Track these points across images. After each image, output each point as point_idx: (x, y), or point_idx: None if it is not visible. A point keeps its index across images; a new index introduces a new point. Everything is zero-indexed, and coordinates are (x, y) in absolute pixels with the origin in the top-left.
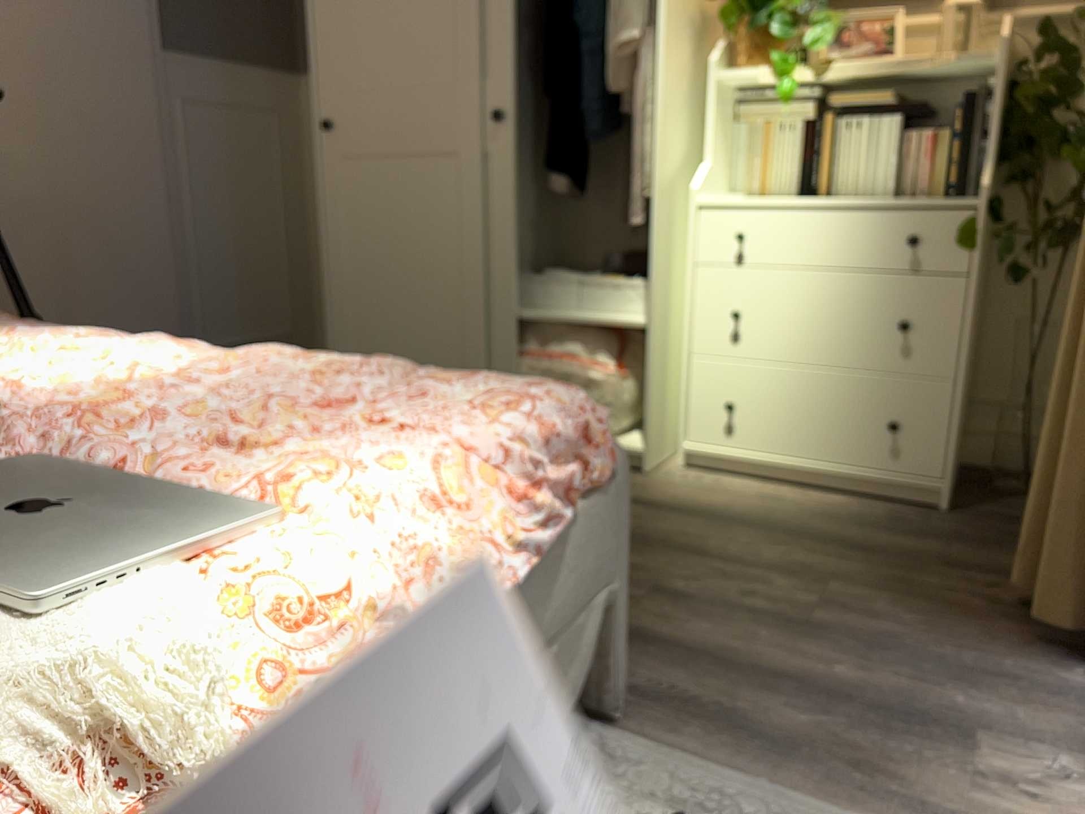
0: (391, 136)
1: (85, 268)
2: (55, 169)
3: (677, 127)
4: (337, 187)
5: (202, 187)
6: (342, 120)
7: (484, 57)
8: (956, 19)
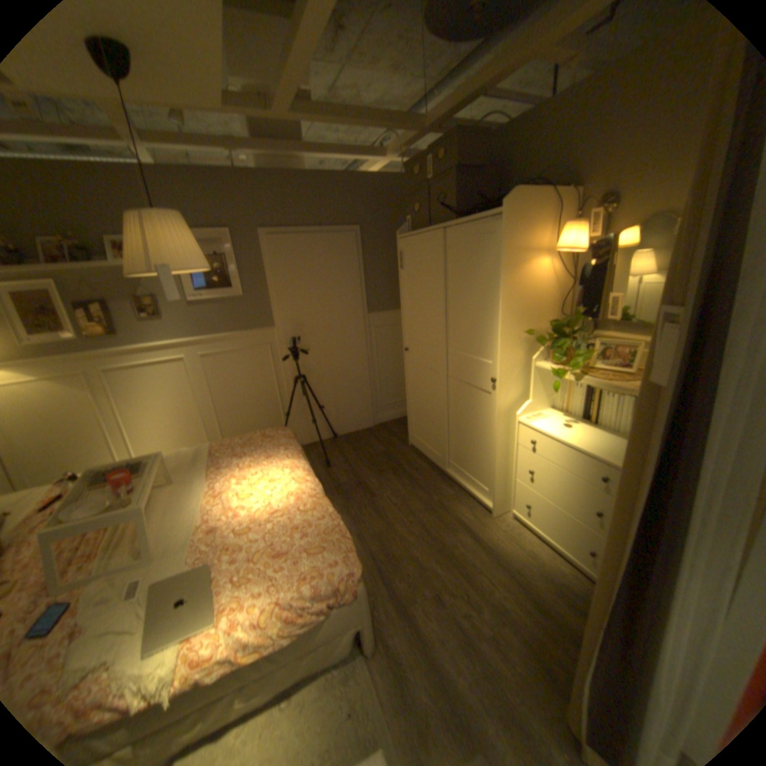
0: (422, 361)
1: (340, 388)
2: (331, 361)
3: (513, 388)
4: (409, 371)
5: (381, 356)
6: (410, 350)
7: (447, 343)
8: None
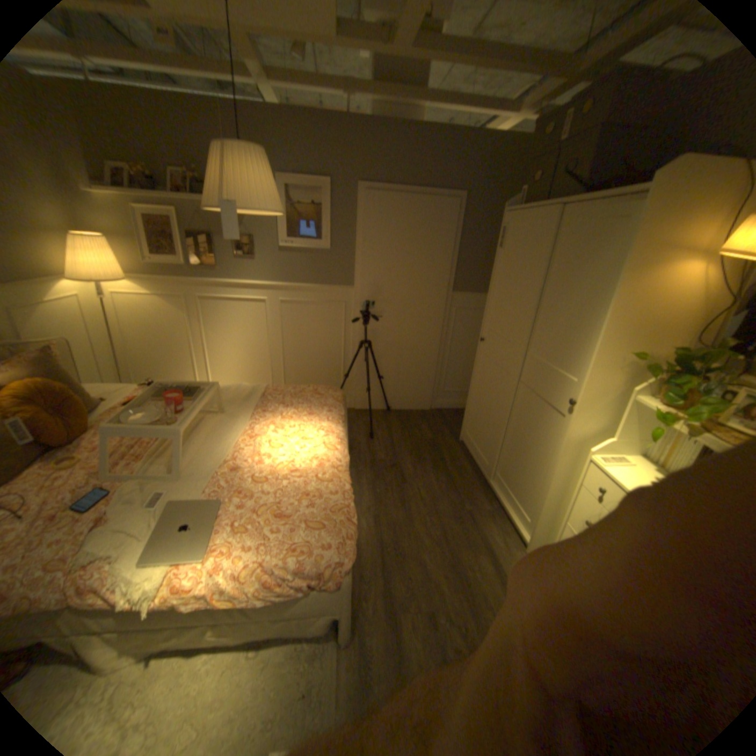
0: (497, 356)
1: (405, 363)
2: (403, 333)
3: (597, 418)
4: (480, 364)
5: (457, 339)
6: (487, 341)
7: (531, 343)
8: None
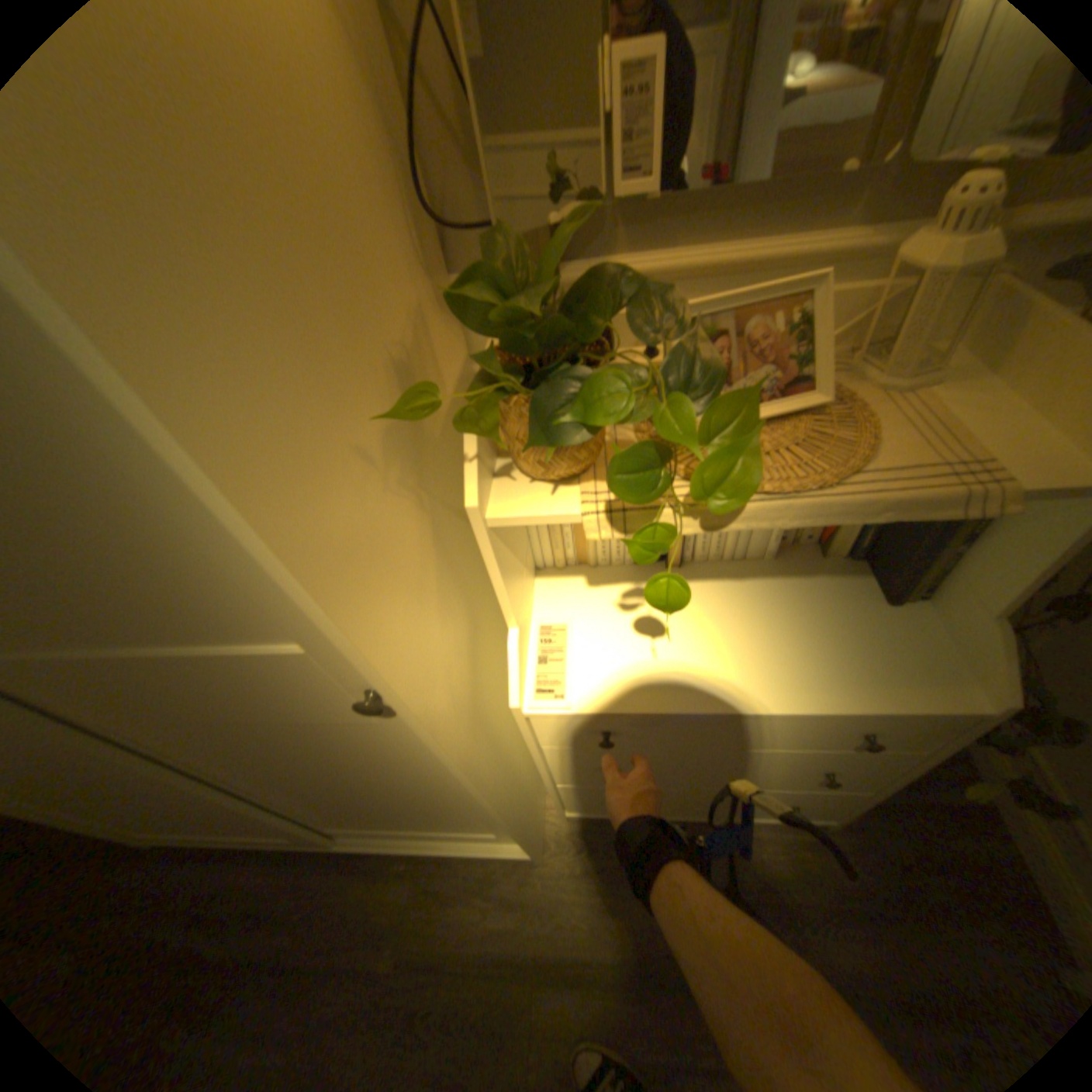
0: None
1: None
2: None
3: (447, 651)
4: None
5: None
6: None
7: None
8: (940, 309)
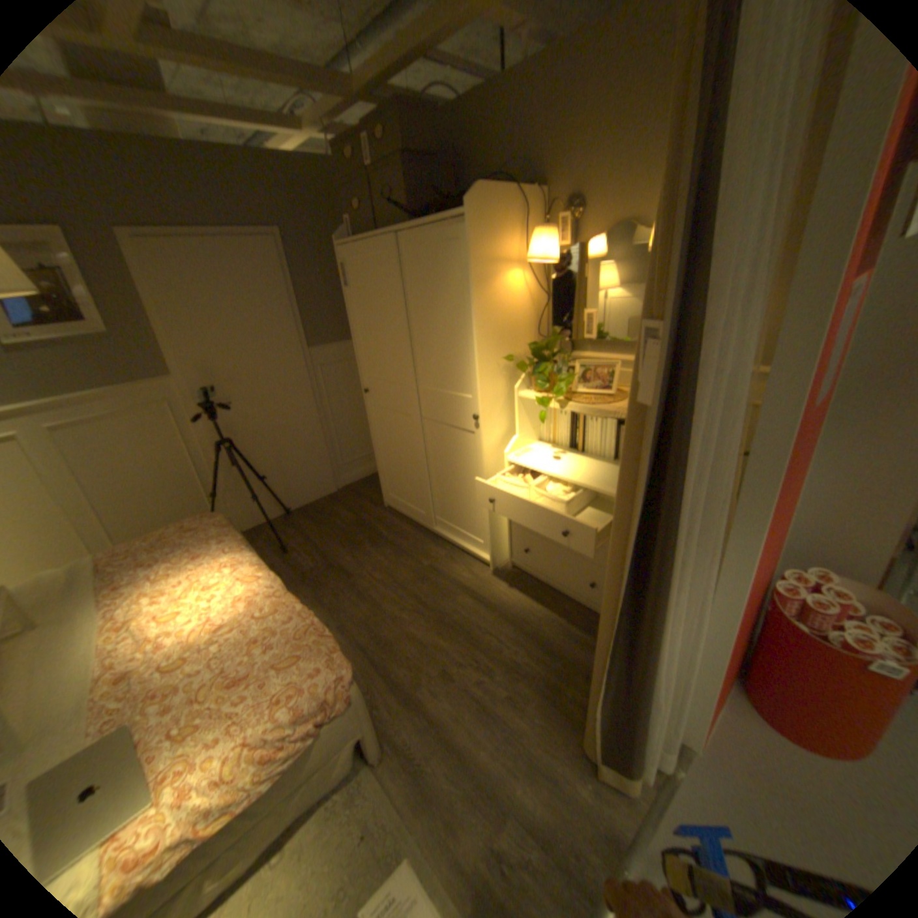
0: (388, 403)
1: (284, 449)
2: (267, 415)
3: (497, 424)
4: (374, 418)
5: (334, 401)
6: (371, 391)
7: (417, 378)
8: None
